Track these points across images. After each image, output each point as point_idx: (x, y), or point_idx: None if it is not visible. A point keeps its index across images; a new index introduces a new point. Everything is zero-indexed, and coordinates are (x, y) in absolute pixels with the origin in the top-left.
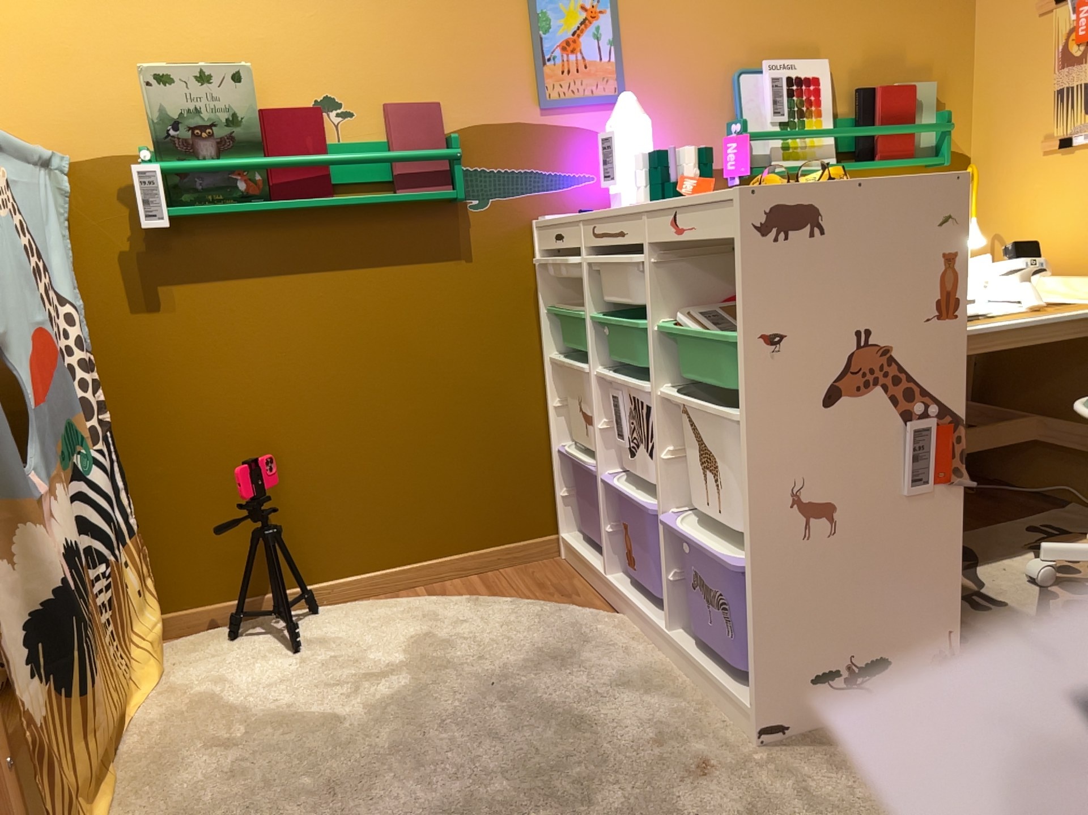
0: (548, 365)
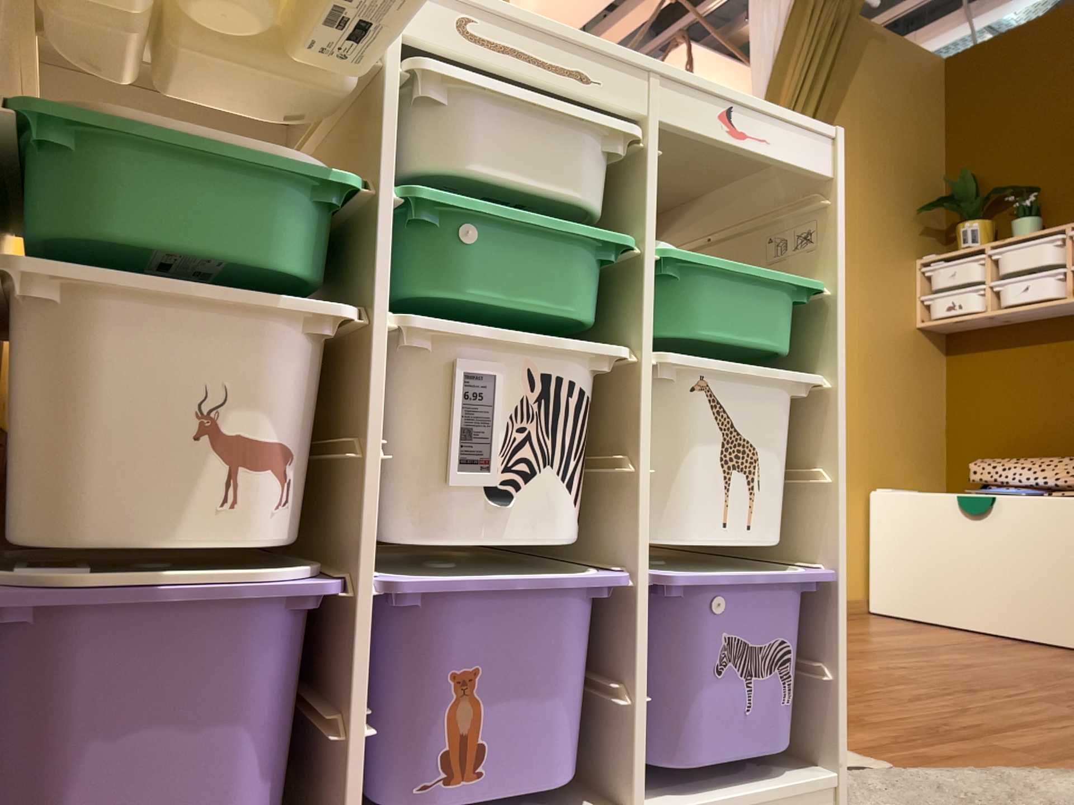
0: None
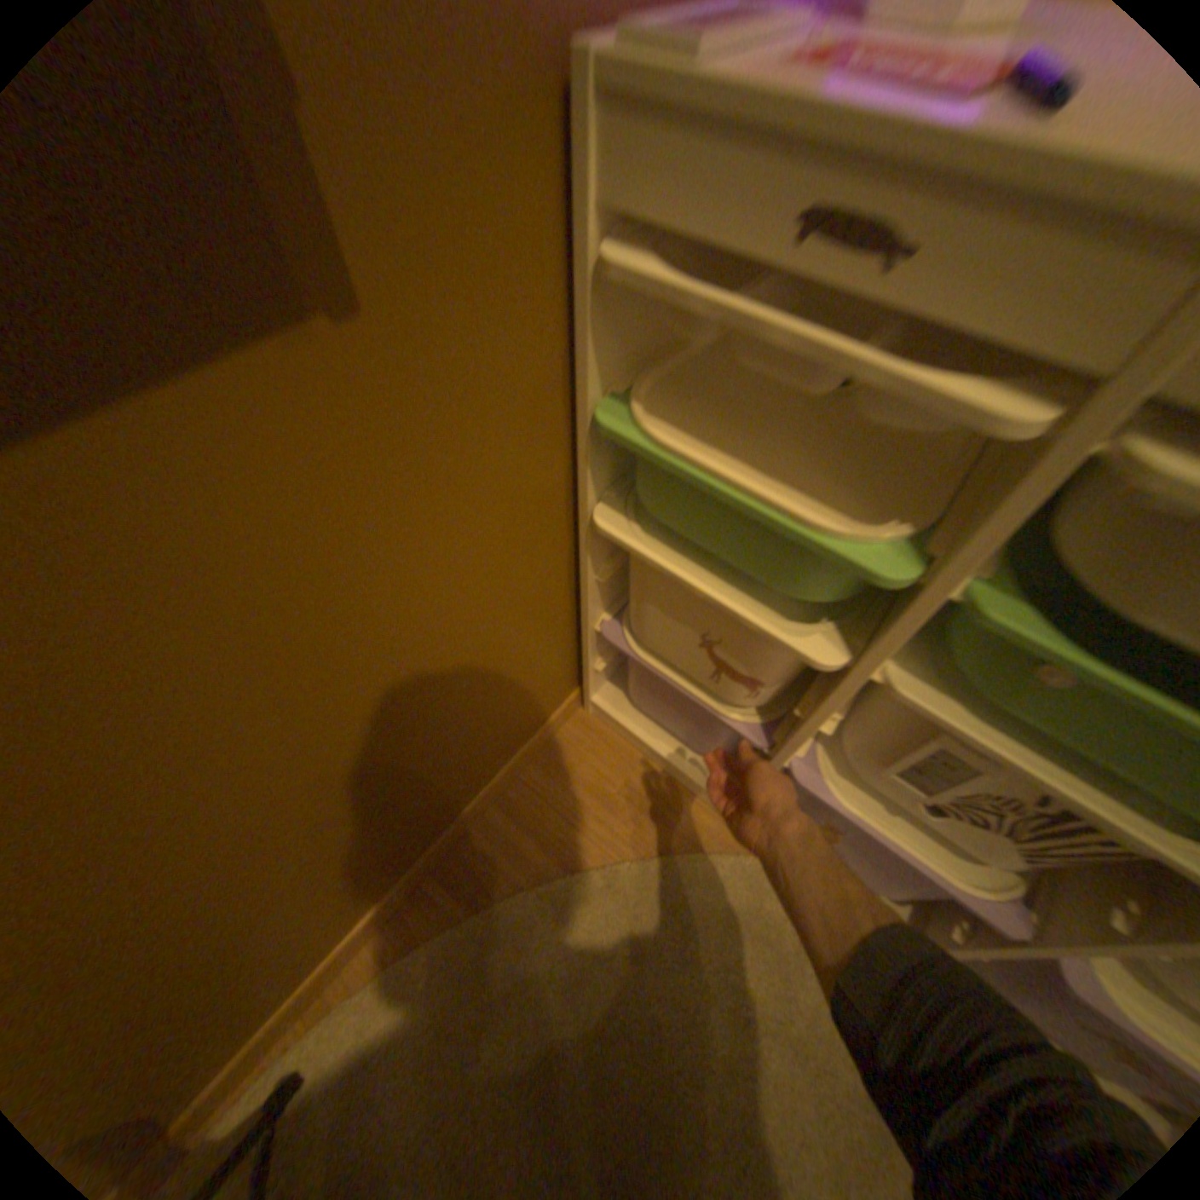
0: (595, 522)
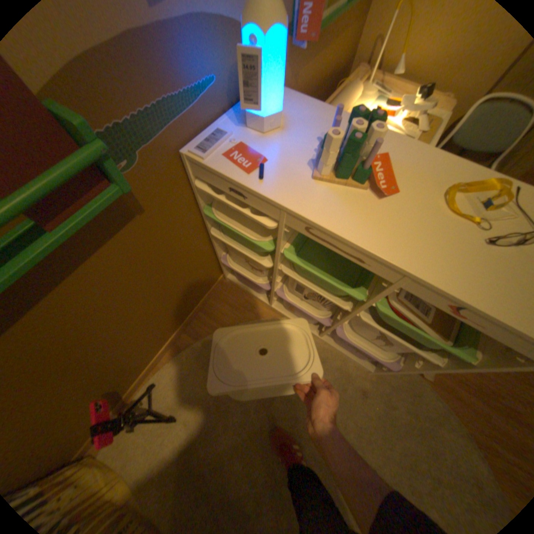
0: (212, 231)
